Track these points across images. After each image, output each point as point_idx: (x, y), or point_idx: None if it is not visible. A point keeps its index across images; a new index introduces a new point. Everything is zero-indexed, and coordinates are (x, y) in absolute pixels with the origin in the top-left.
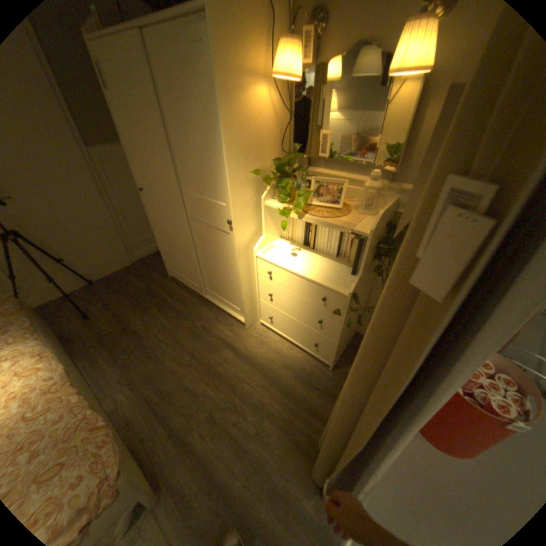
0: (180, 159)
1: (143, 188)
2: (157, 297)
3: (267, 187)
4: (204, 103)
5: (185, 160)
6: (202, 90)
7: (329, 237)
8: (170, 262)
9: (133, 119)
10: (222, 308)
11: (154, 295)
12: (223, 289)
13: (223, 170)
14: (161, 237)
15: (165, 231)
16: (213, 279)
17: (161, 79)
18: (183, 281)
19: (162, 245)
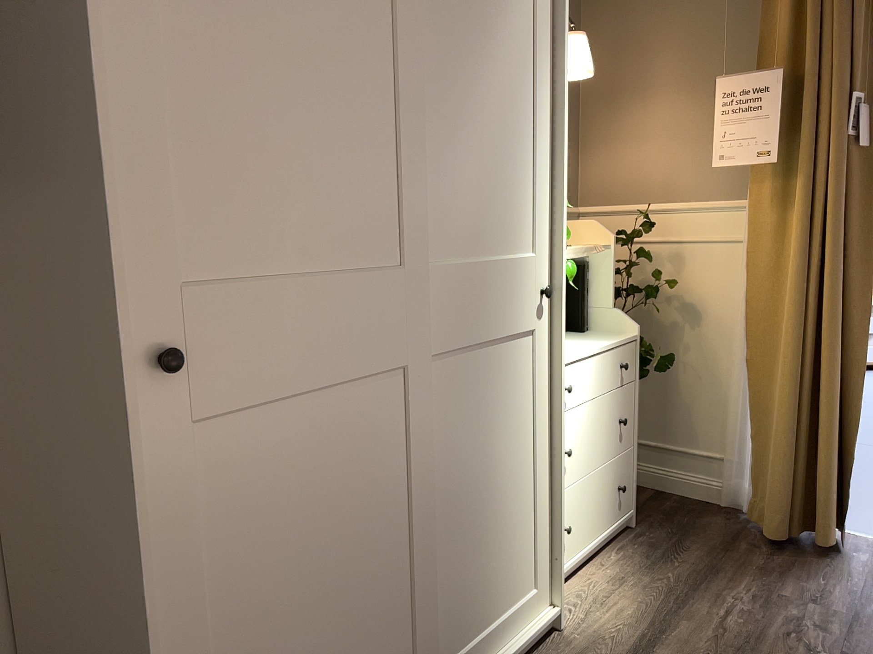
0: (436, 166)
1: (192, 346)
2: None
3: None
4: (518, 51)
5: (451, 168)
6: (518, 30)
7: None
8: None
9: (287, 19)
10: None
11: None
12: (494, 567)
13: (538, 177)
14: (232, 620)
15: (286, 535)
16: (469, 566)
17: None
18: None
19: None
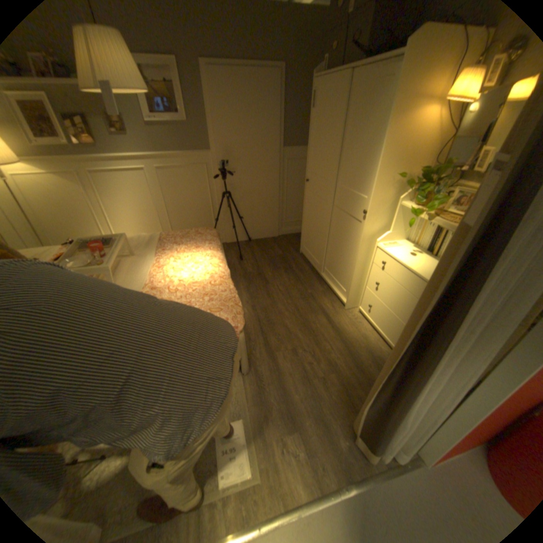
0: (345, 159)
1: (308, 179)
2: (287, 263)
3: (409, 190)
4: (379, 118)
5: (348, 160)
6: (381, 109)
7: None
8: (304, 241)
9: (323, 128)
10: (331, 287)
11: (284, 261)
12: (338, 270)
13: (375, 169)
14: (307, 219)
15: (311, 214)
16: (333, 260)
17: (354, 101)
18: (309, 258)
19: (304, 225)
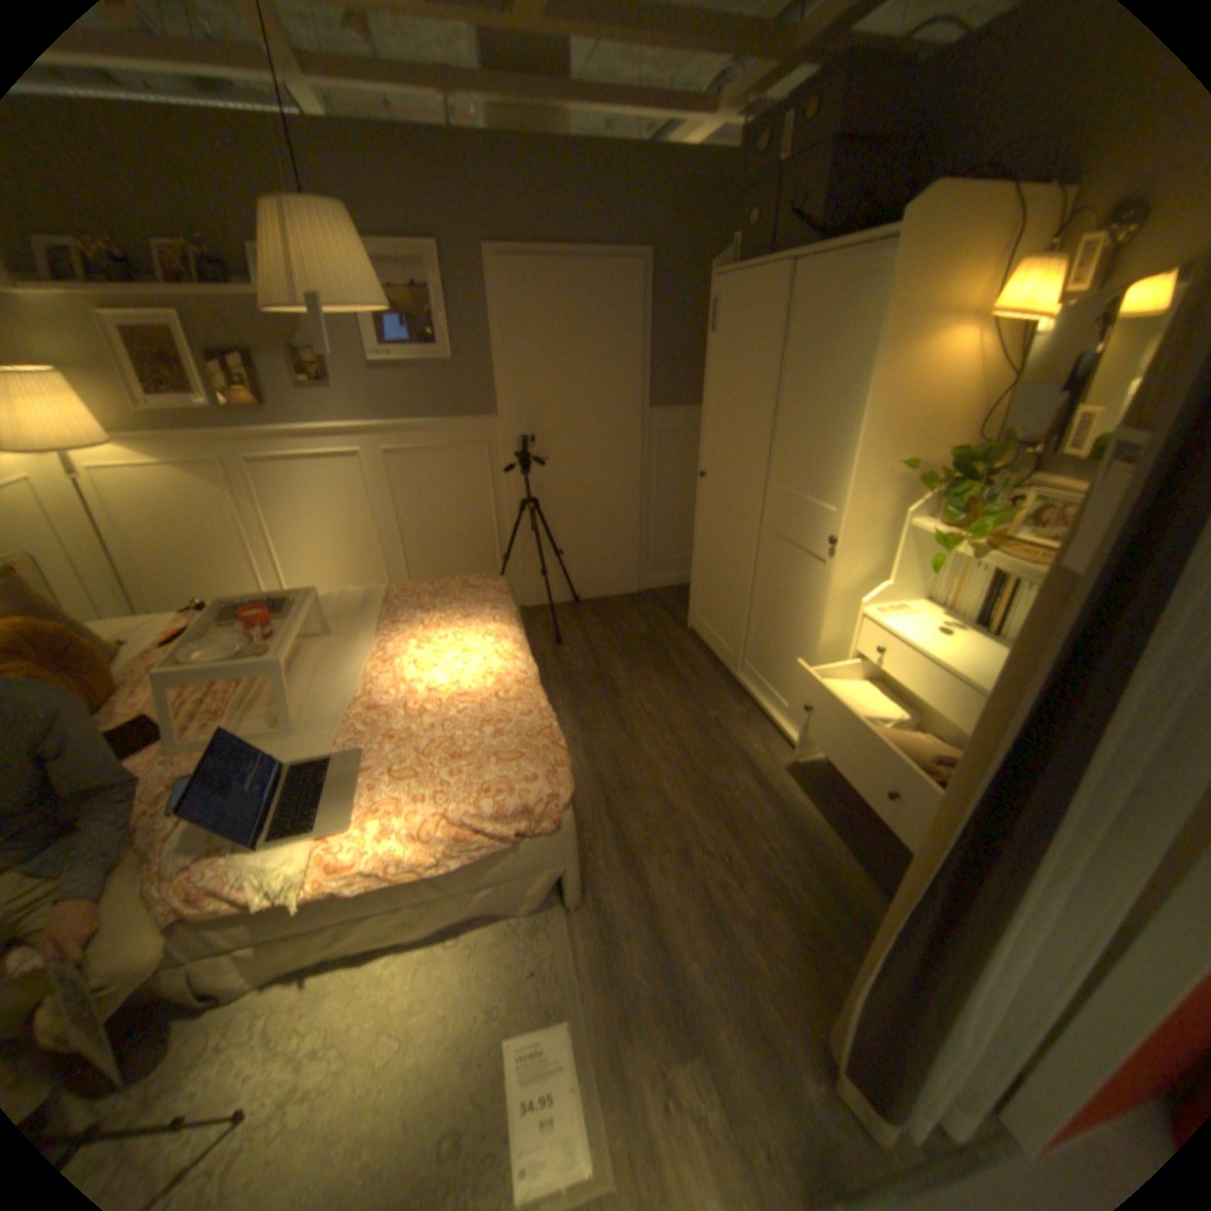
0: (784, 432)
1: (705, 473)
2: (660, 650)
3: (927, 496)
4: (854, 352)
5: (791, 434)
6: (858, 335)
7: None
8: (698, 602)
9: (735, 372)
10: (762, 705)
11: (655, 646)
12: (776, 667)
13: (852, 453)
14: (703, 555)
15: (713, 545)
16: (765, 645)
17: (800, 319)
18: (709, 640)
19: (698, 568)
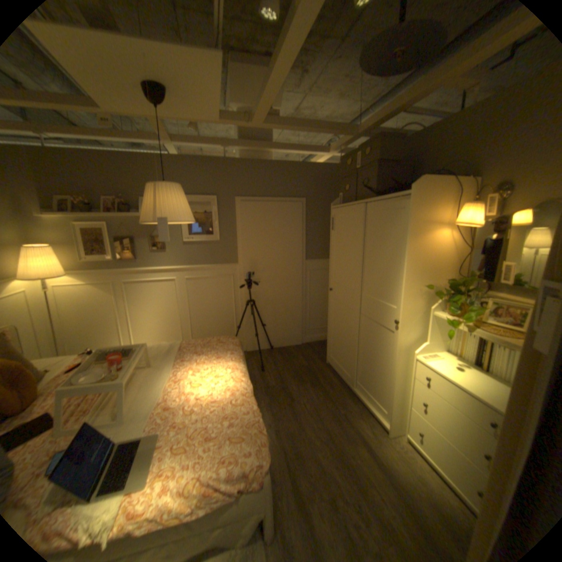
0: (367, 272)
1: (332, 289)
2: (313, 375)
3: (439, 301)
4: (396, 239)
5: (371, 273)
6: (397, 232)
7: (509, 362)
8: (331, 350)
9: (343, 246)
10: (368, 407)
11: (310, 373)
12: (374, 386)
13: (401, 282)
14: (332, 327)
15: (337, 322)
16: (367, 374)
17: (370, 226)
18: (338, 370)
19: (330, 333)
